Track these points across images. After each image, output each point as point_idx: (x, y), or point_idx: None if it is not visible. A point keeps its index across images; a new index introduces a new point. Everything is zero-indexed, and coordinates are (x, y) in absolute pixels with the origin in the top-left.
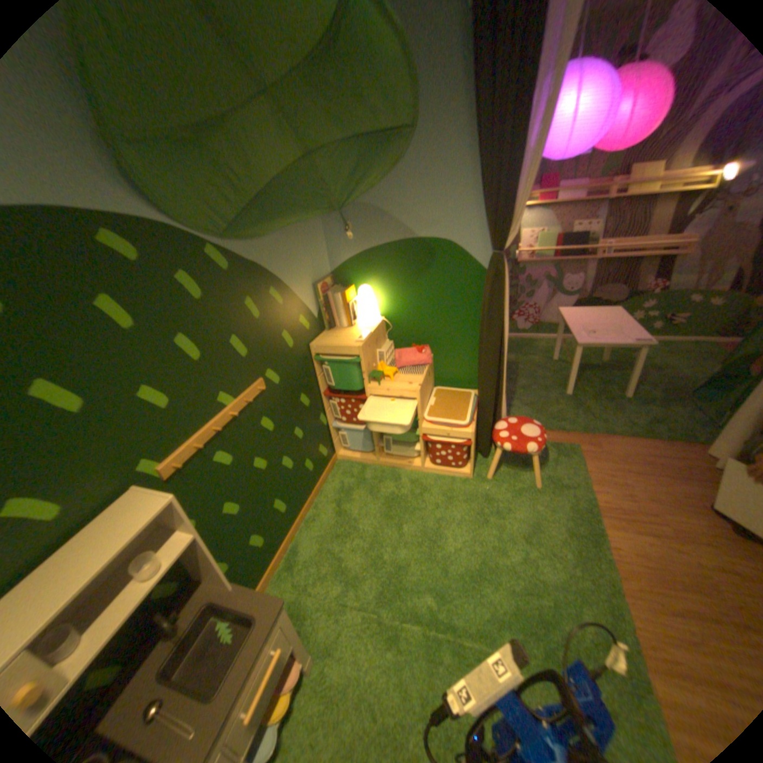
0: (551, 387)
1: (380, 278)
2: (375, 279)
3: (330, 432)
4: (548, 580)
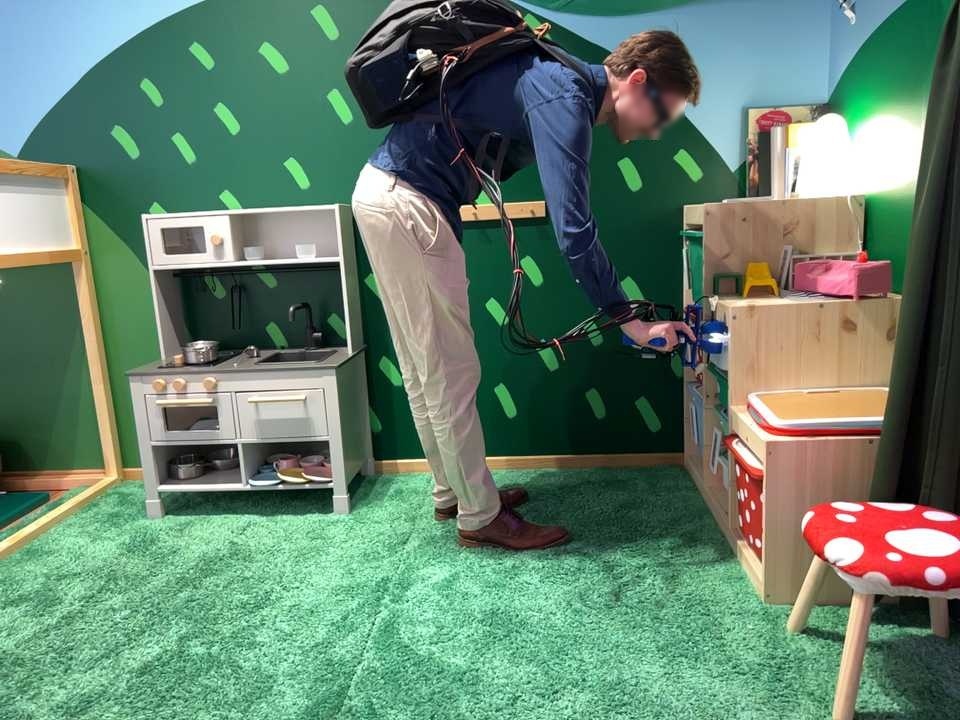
0: None
1: (873, 101)
2: (867, 103)
3: (682, 397)
4: None
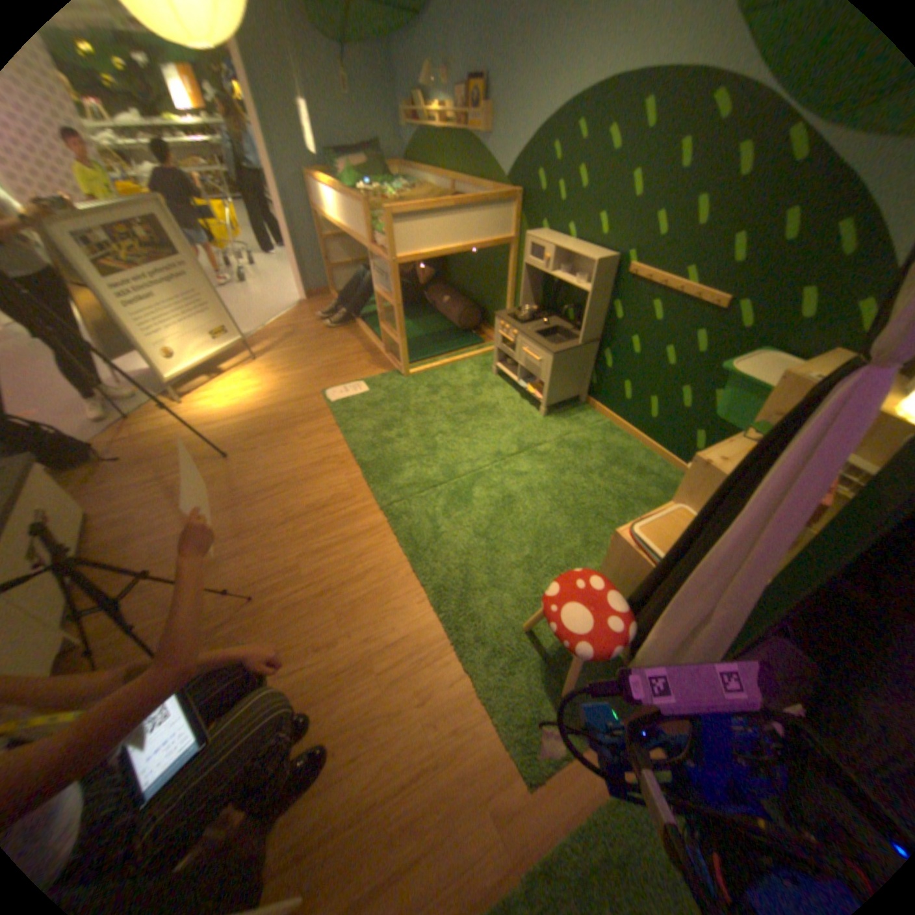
0: None
1: None
2: None
3: None
4: (459, 533)
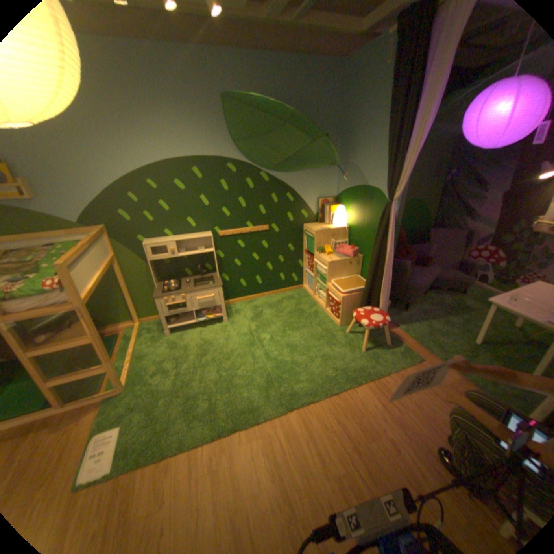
0: (472, 334)
1: (351, 204)
2: (349, 204)
3: (302, 272)
4: (309, 369)
